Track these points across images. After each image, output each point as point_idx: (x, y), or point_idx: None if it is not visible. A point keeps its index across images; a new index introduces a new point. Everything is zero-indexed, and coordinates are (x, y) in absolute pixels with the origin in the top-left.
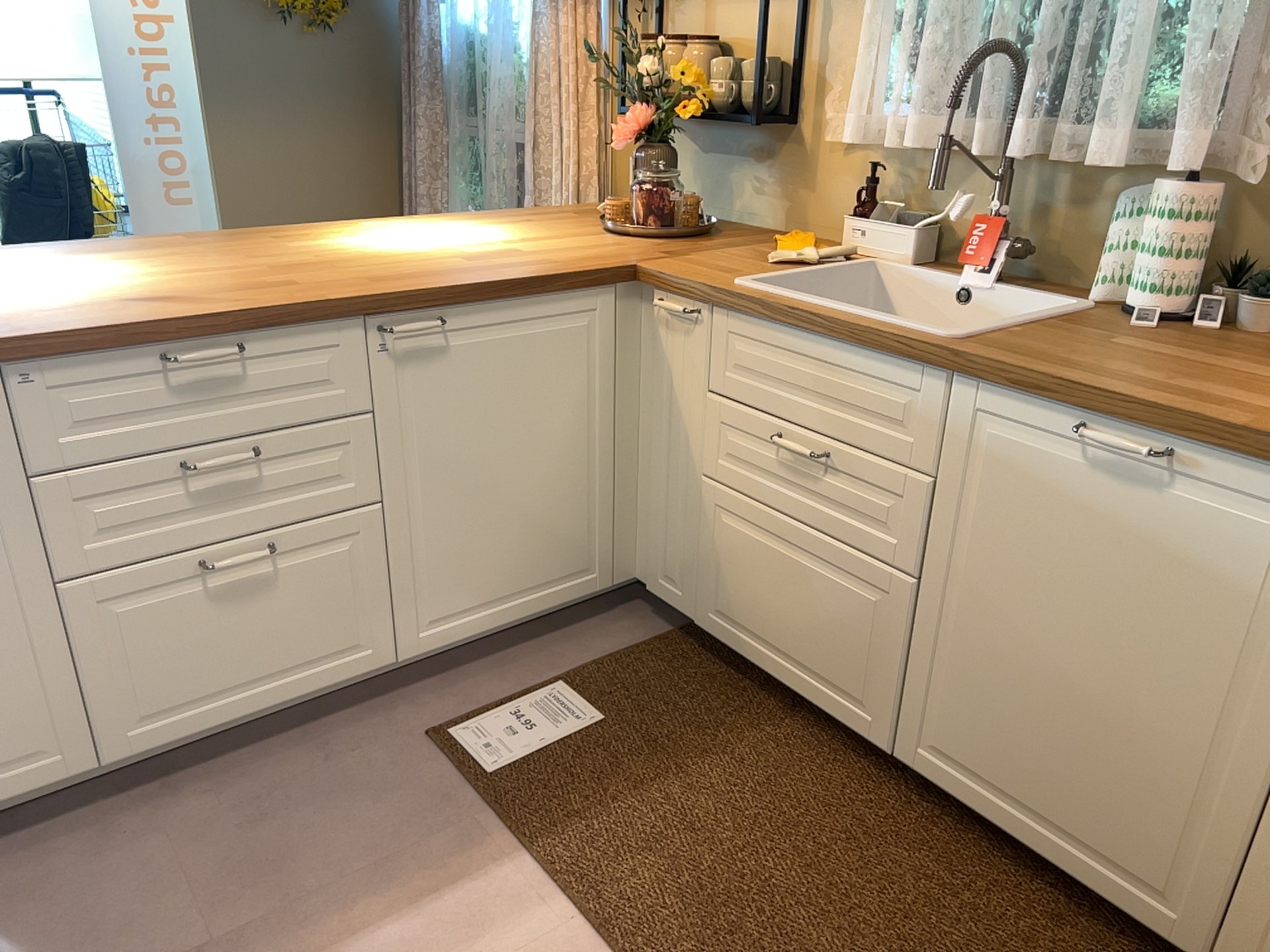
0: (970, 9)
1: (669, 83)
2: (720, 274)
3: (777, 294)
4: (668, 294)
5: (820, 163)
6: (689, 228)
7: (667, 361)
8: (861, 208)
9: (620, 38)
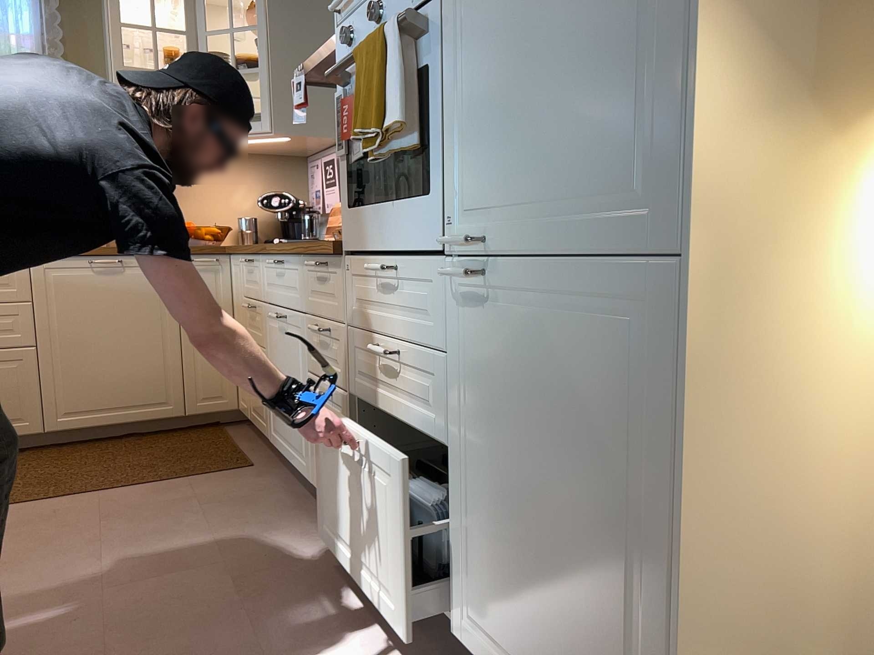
0: None
1: None
2: None
3: None
4: None
5: None
6: None
7: None
8: None
9: None
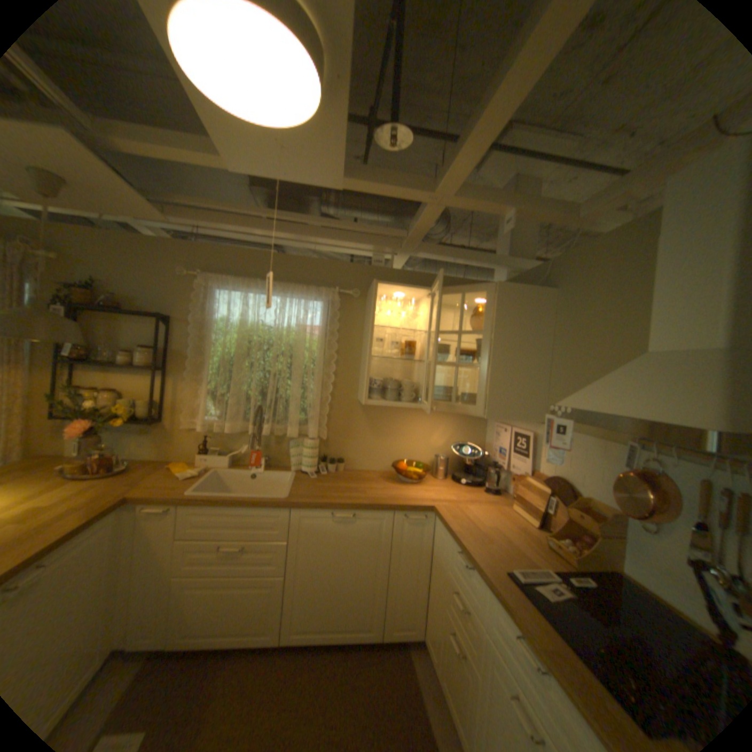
0: (243, 393)
1: (98, 410)
2: (171, 492)
3: (210, 496)
4: (147, 507)
5: (175, 435)
6: (120, 470)
7: (144, 536)
8: (197, 450)
9: (64, 390)
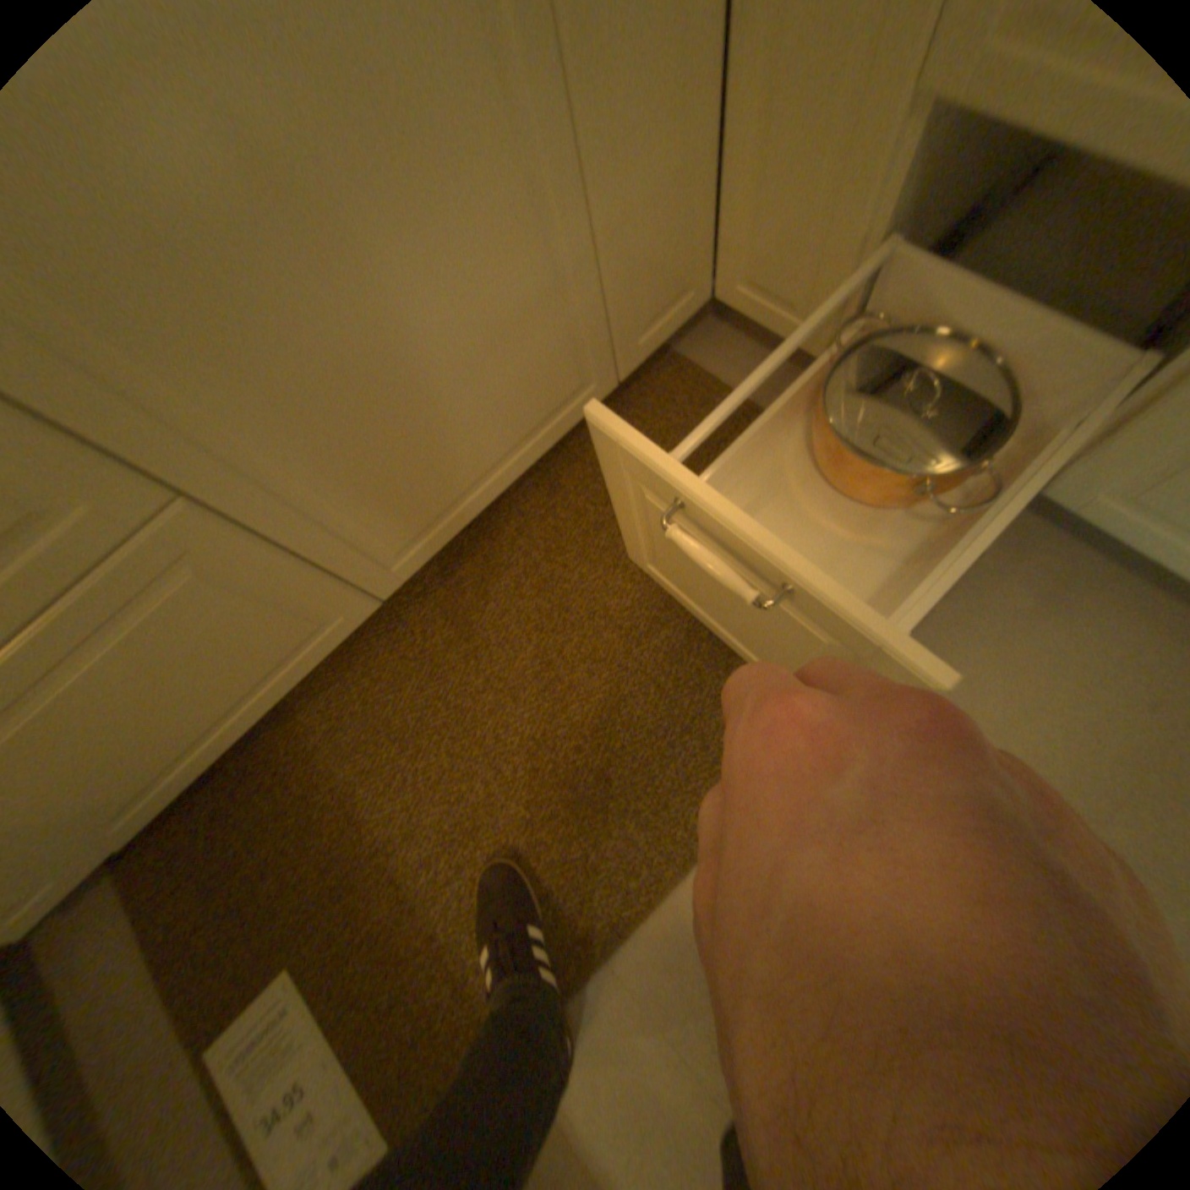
0: None
1: None
2: None
3: None
4: None
5: None
6: None
7: None
8: None
9: None
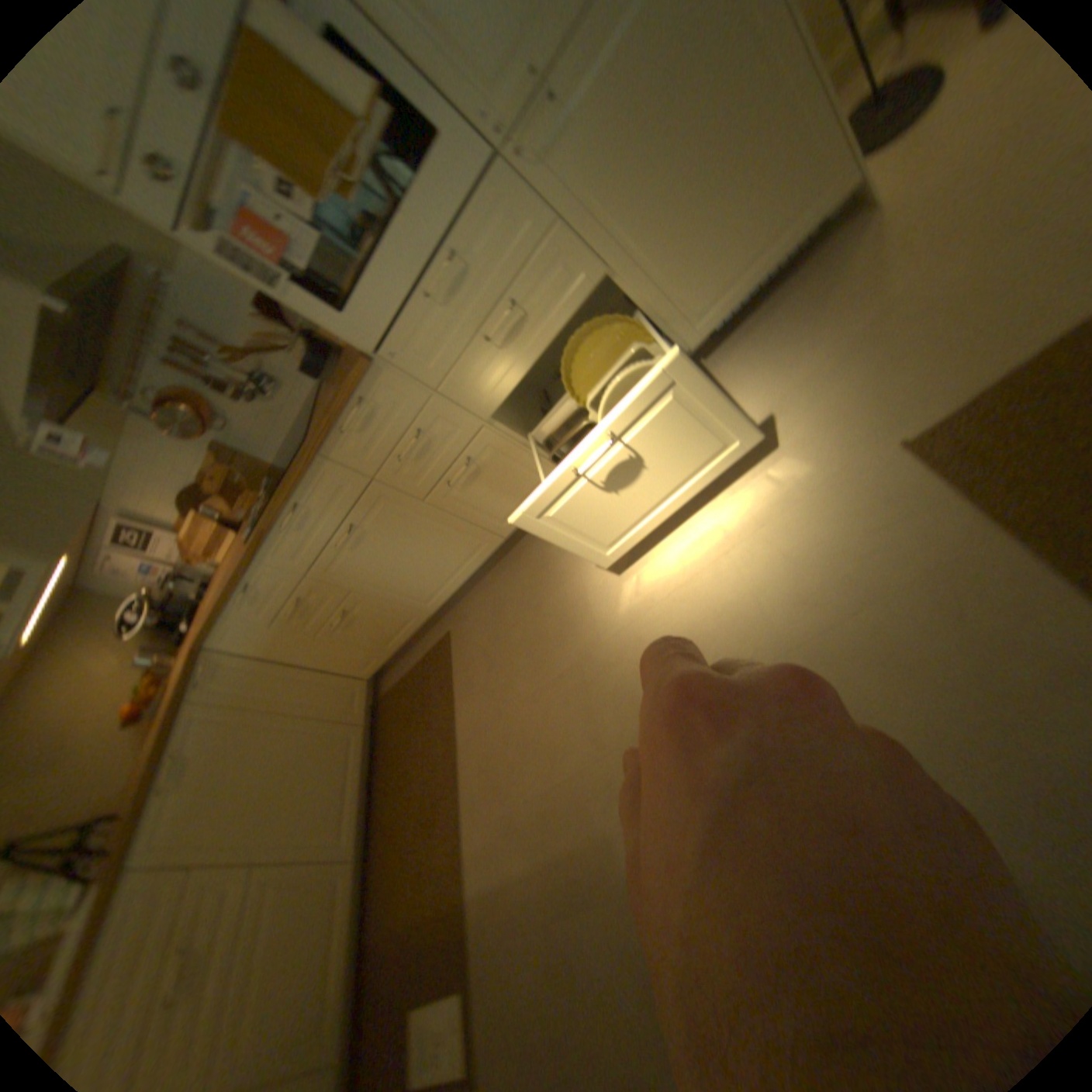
0: None
1: None
2: None
3: None
4: None
5: None
6: None
7: None
8: None
9: None
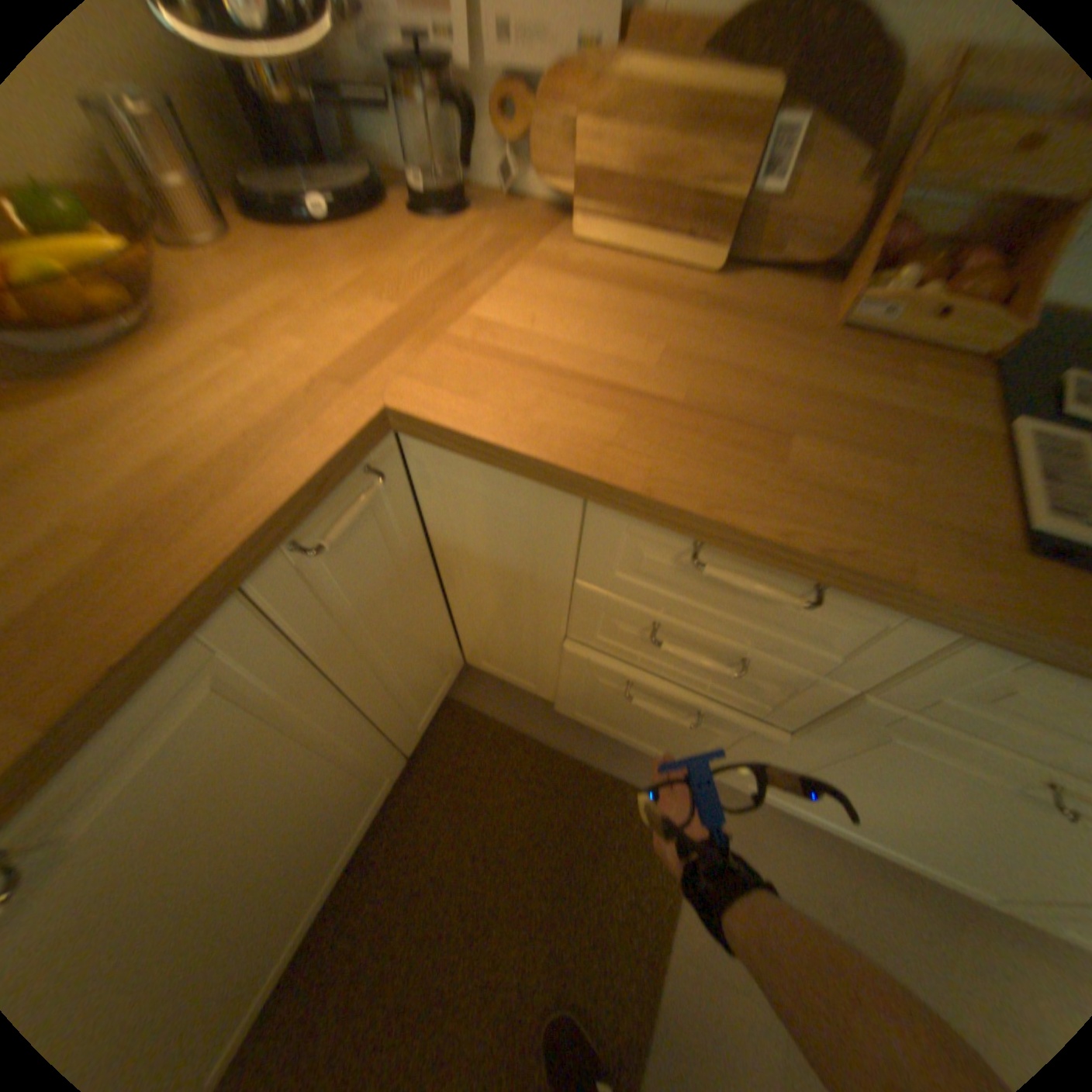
0: None
1: None
2: None
3: None
4: None
5: None
6: None
7: None
8: None
9: None
